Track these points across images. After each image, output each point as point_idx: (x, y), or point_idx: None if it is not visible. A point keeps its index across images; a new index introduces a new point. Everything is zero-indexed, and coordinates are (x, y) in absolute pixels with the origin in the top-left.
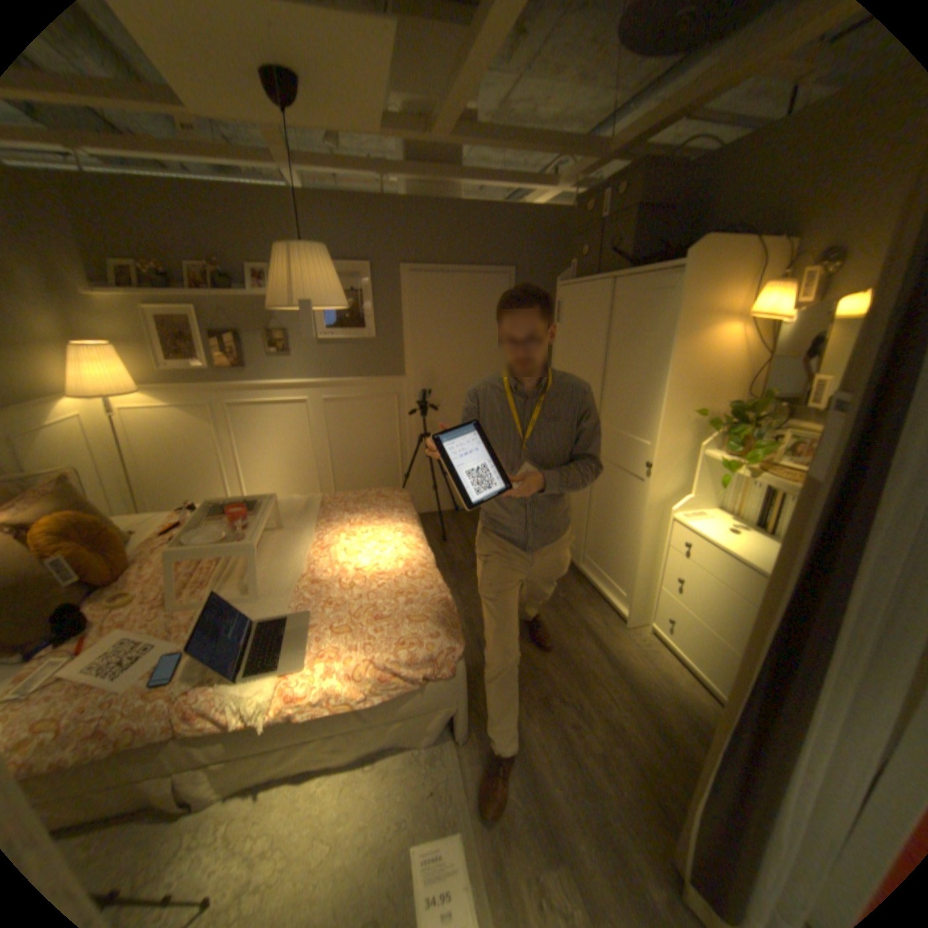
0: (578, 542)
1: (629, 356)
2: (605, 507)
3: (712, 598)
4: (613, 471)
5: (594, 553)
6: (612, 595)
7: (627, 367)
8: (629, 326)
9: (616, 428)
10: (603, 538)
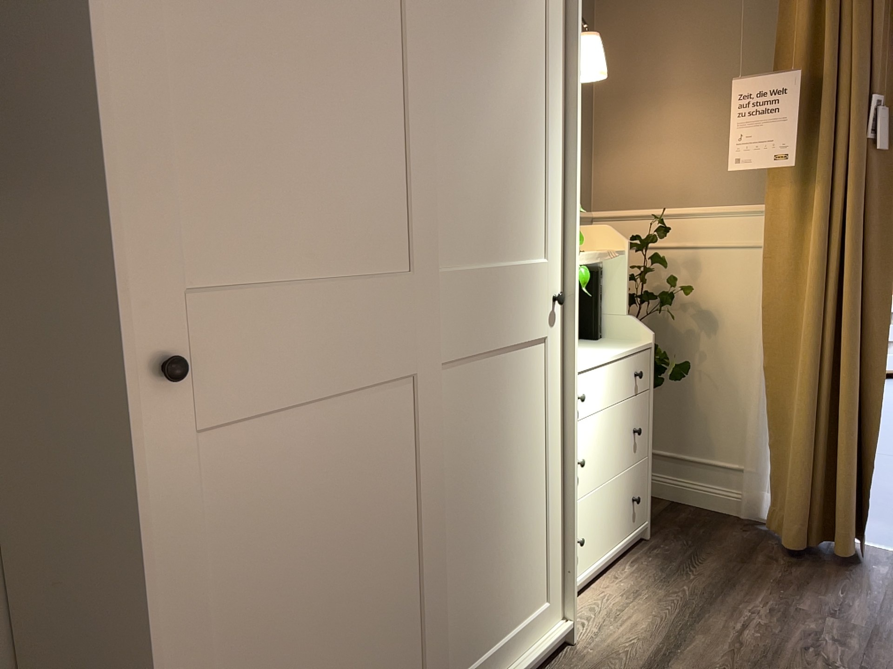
0: (440, 663)
1: (482, 81)
2: (479, 478)
3: (600, 438)
4: (484, 372)
5: (469, 627)
6: (525, 641)
7: (482, 107)
8: (474, 7)
9: (476, 263)
10: (486, 555)
